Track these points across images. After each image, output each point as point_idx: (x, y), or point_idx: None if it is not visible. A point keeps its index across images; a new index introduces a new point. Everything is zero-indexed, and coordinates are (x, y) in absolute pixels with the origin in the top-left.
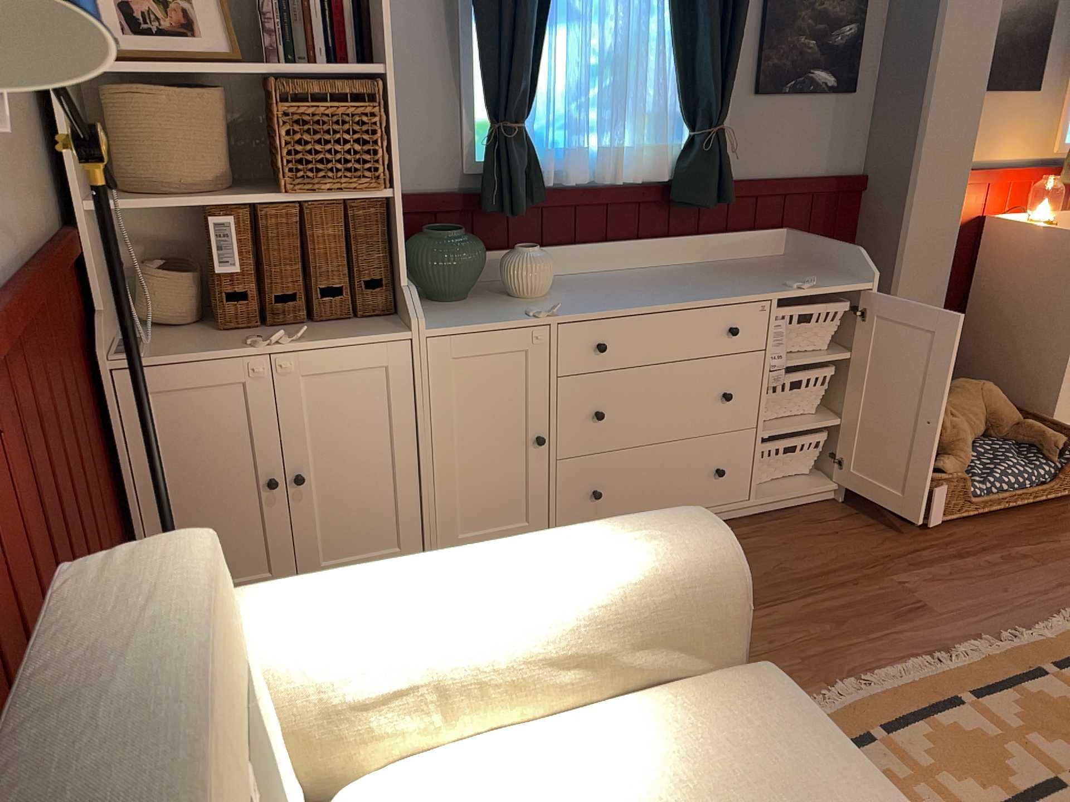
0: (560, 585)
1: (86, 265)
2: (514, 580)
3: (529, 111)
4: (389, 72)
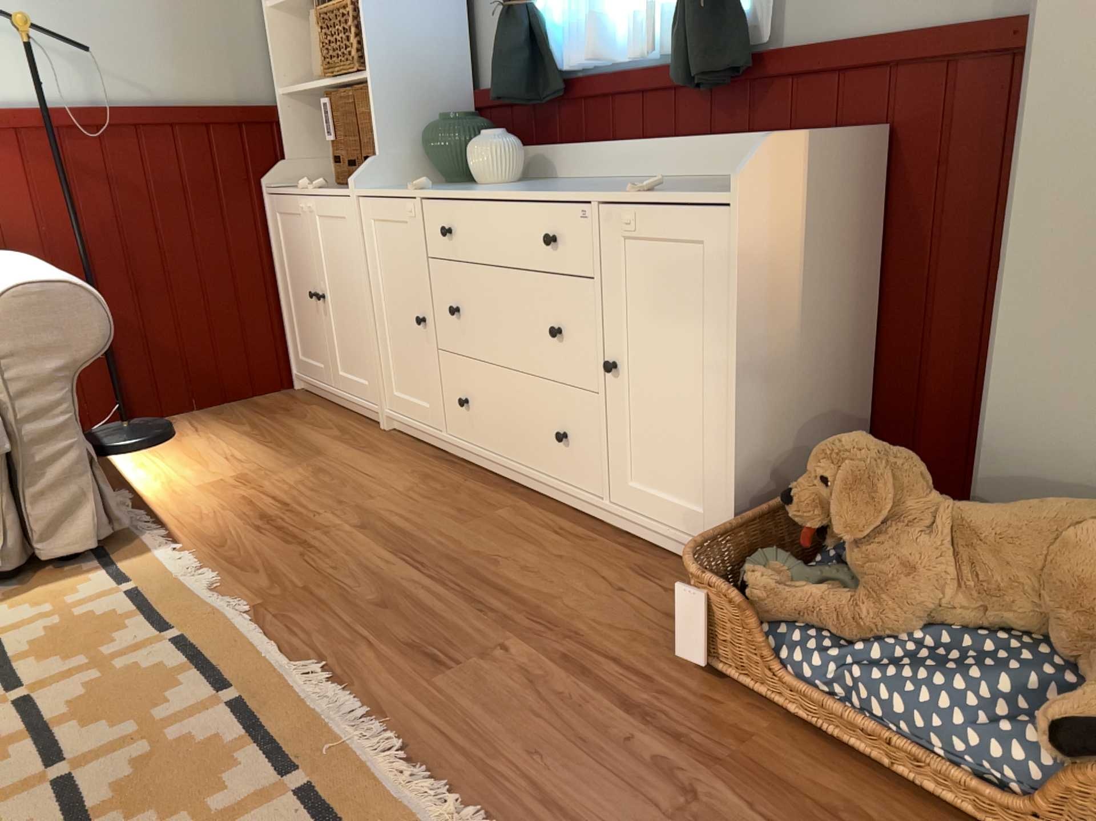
0: None
1: (283, 131)
2: None
3: None
4: None
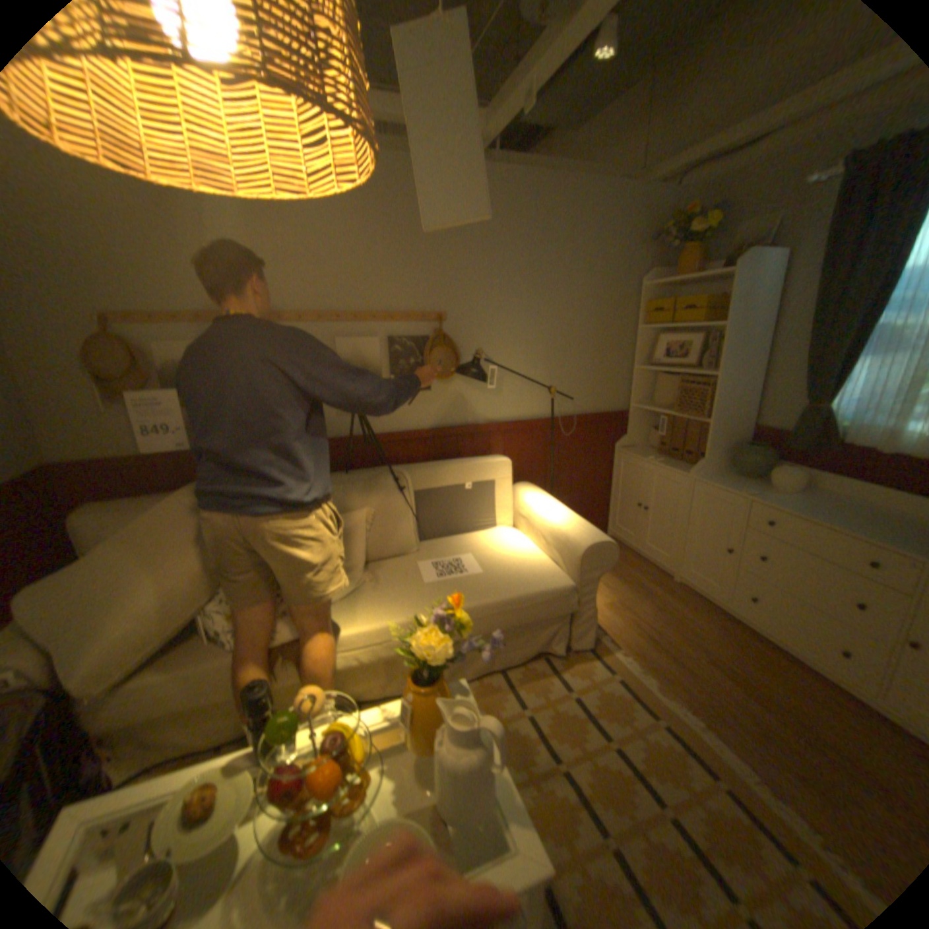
0: (555, 521)
1: (628, 421)
2: (553, 515)
3: (845, 399)
4: (725, 374)
